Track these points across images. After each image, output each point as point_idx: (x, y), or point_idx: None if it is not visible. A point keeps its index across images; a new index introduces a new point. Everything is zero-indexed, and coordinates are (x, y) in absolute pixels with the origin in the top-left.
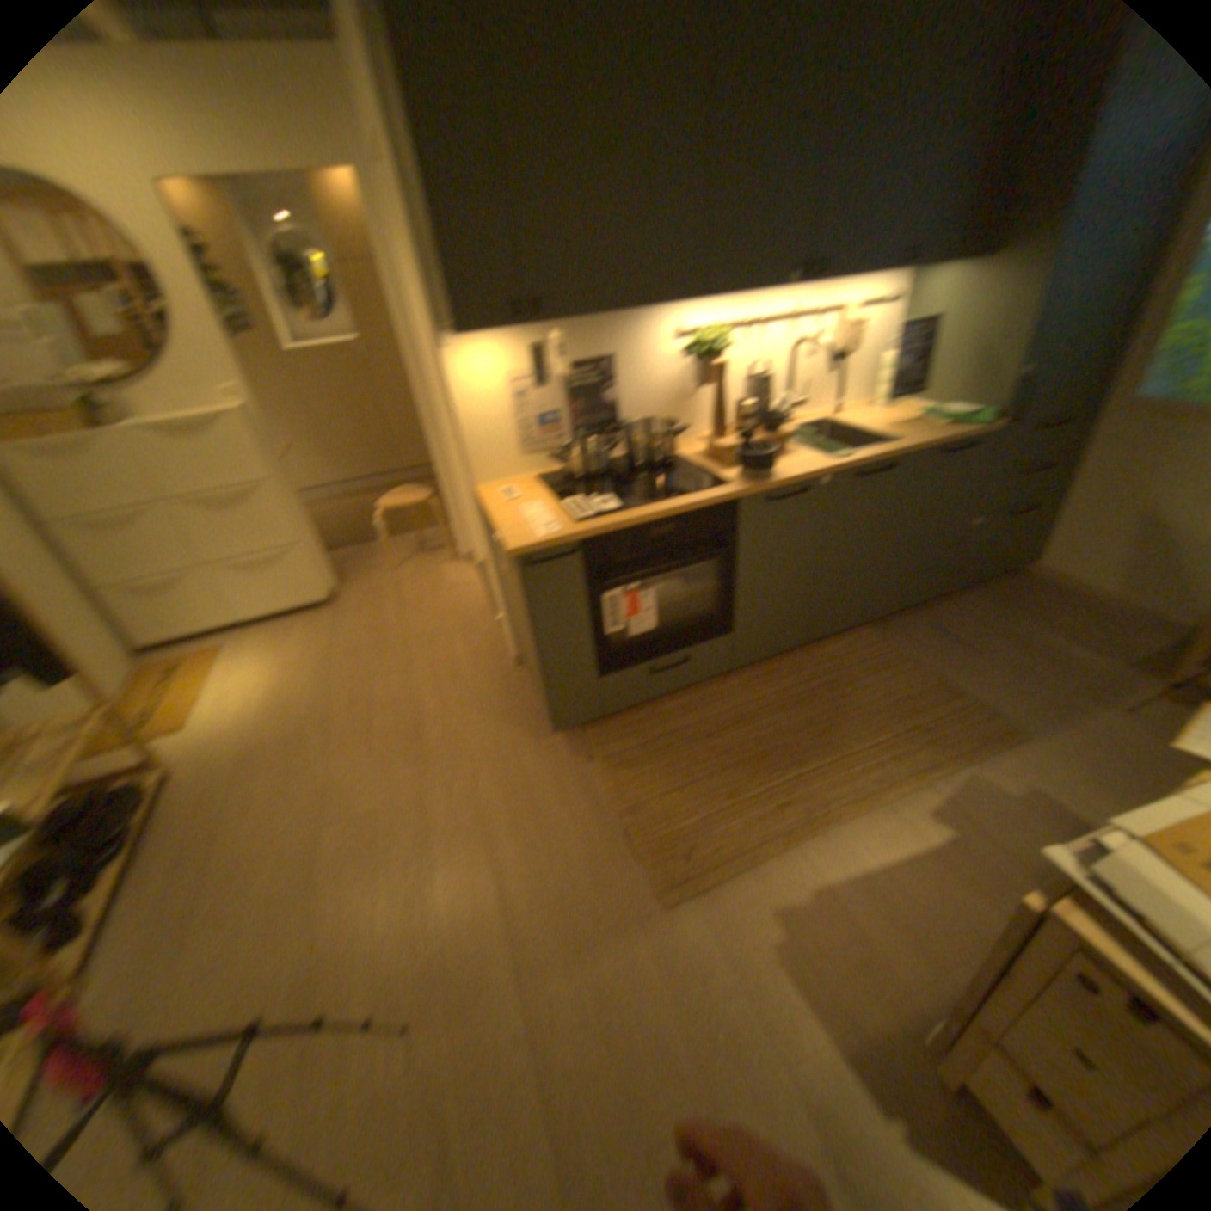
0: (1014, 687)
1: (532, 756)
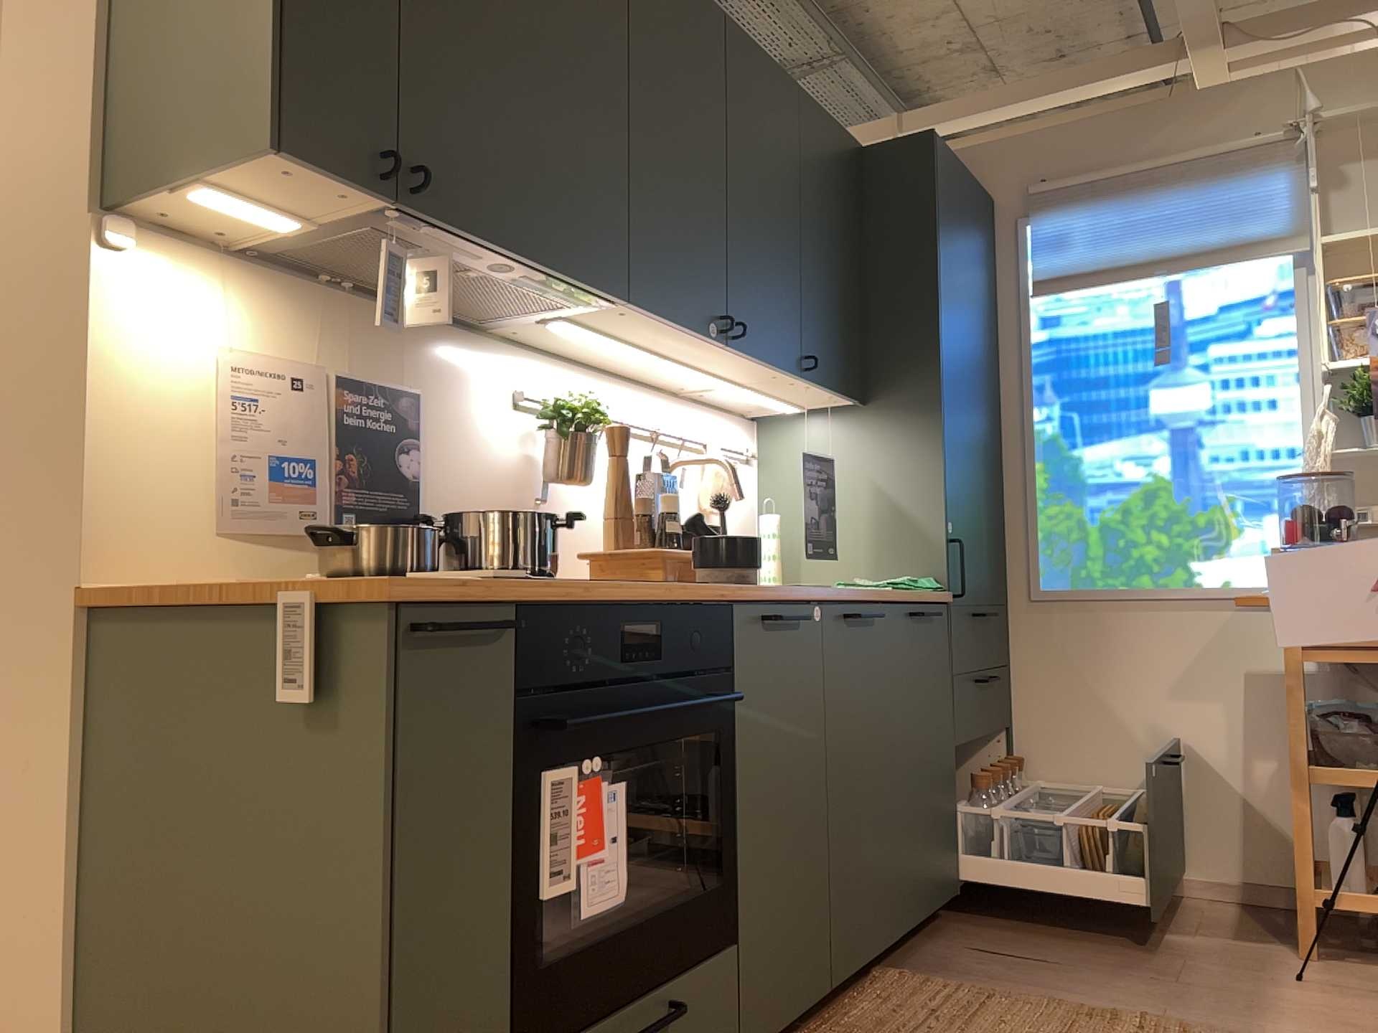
0: (1161, 989)
1: None
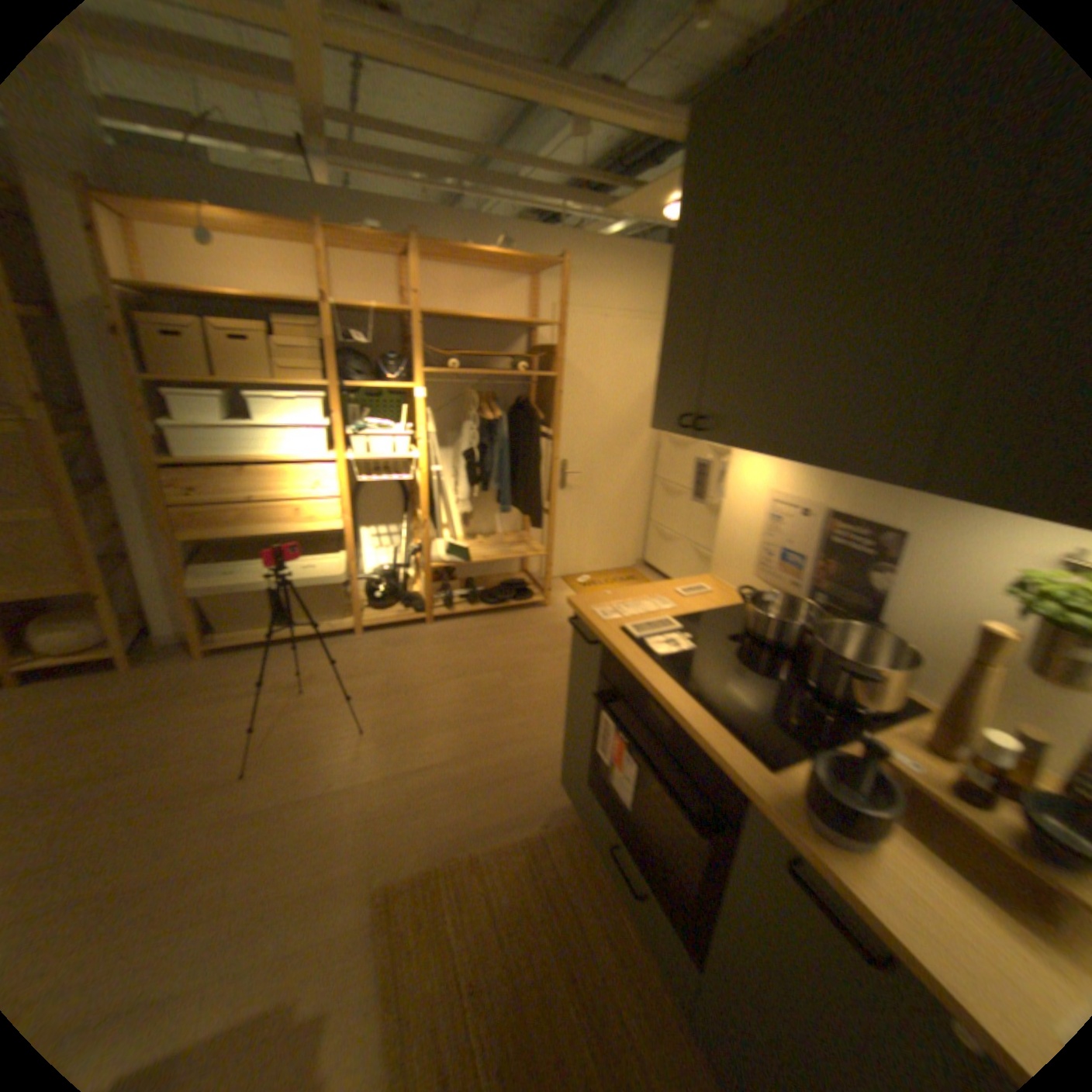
0: None
1: (554, 782)
